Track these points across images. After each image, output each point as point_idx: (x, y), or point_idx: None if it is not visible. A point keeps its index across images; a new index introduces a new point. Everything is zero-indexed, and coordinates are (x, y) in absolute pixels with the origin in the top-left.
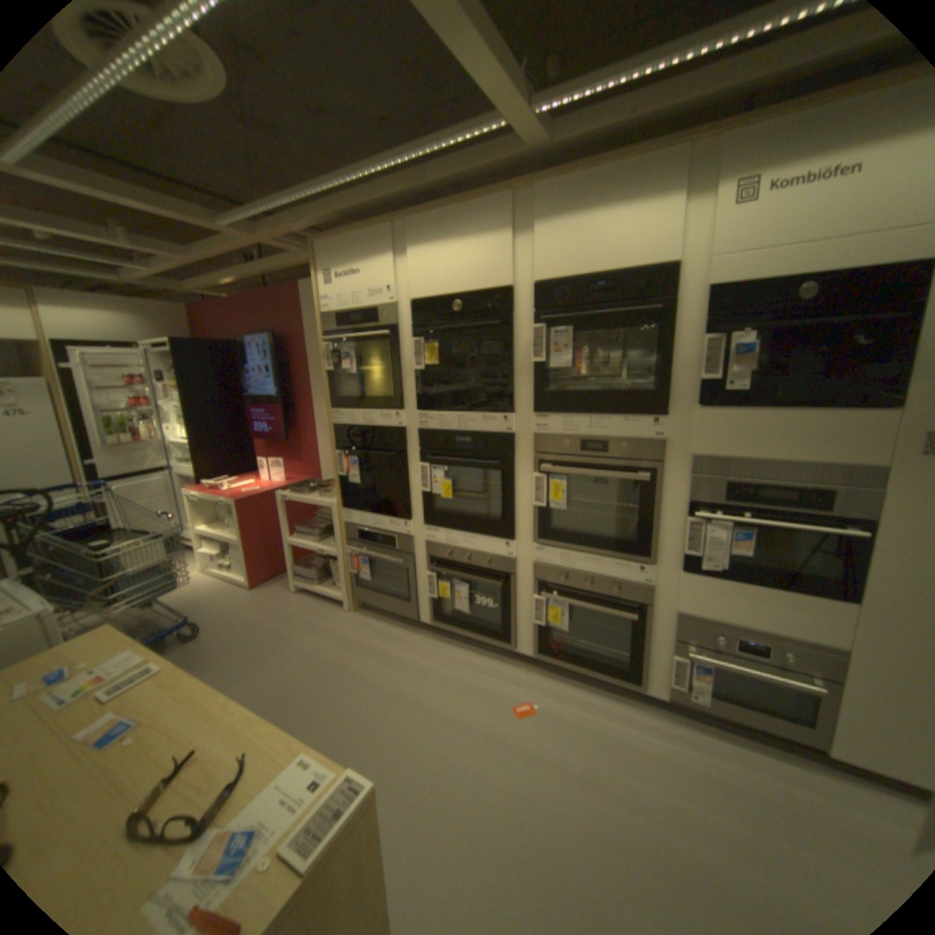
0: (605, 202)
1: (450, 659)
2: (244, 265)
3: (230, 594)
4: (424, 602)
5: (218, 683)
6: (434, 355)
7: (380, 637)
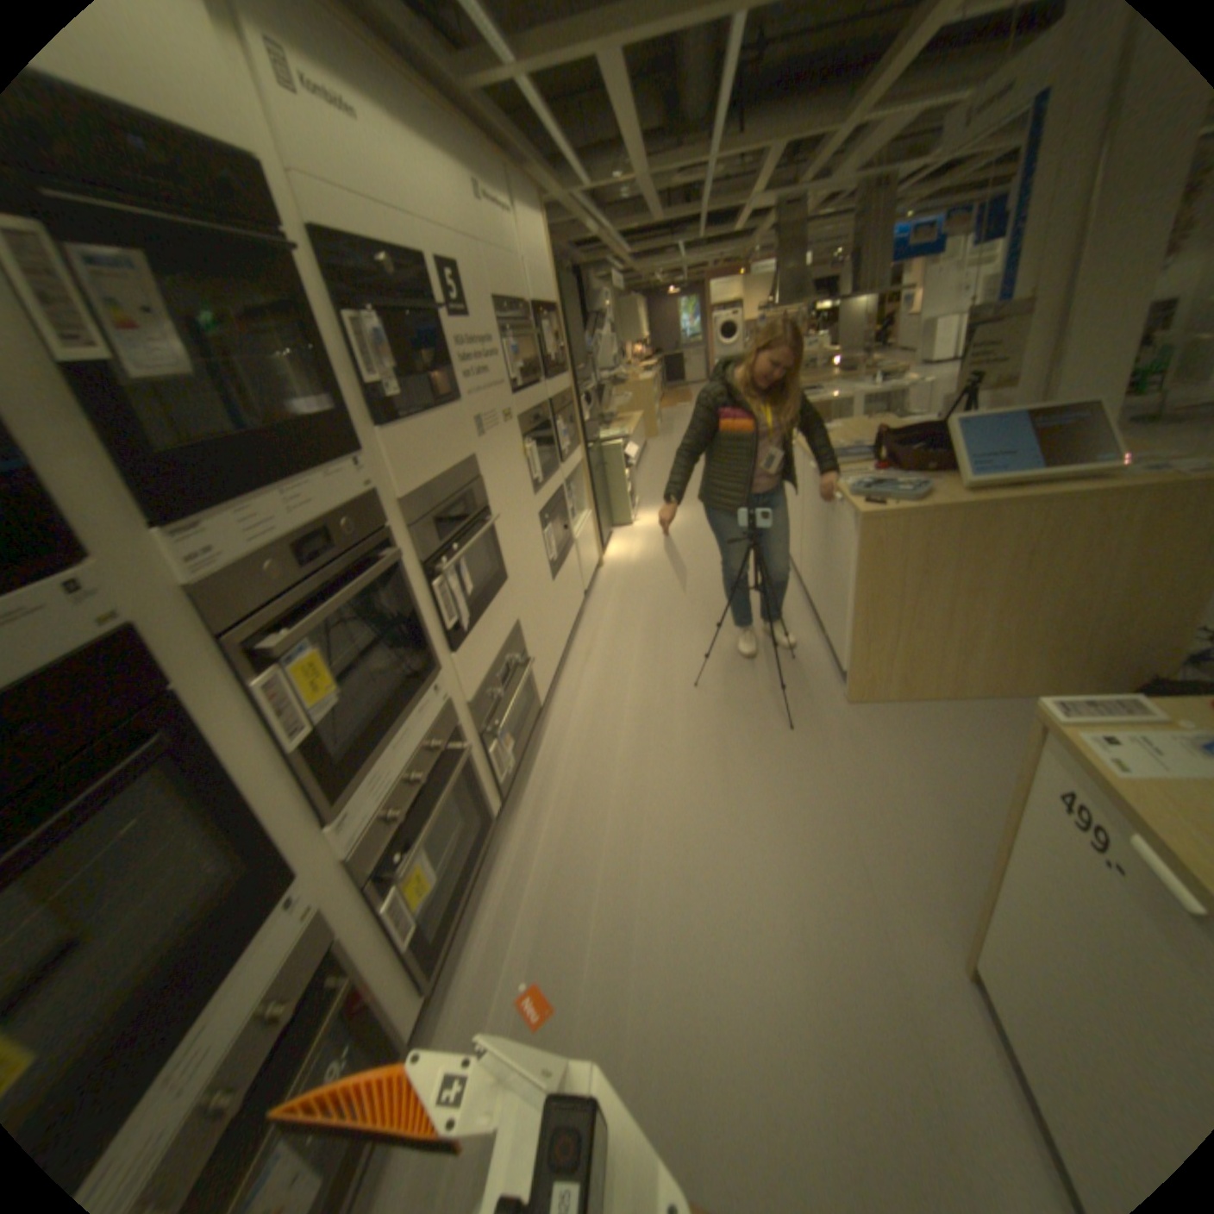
0: None
1: None
2: None
3: None
4: None
5: None
6: None
7: None
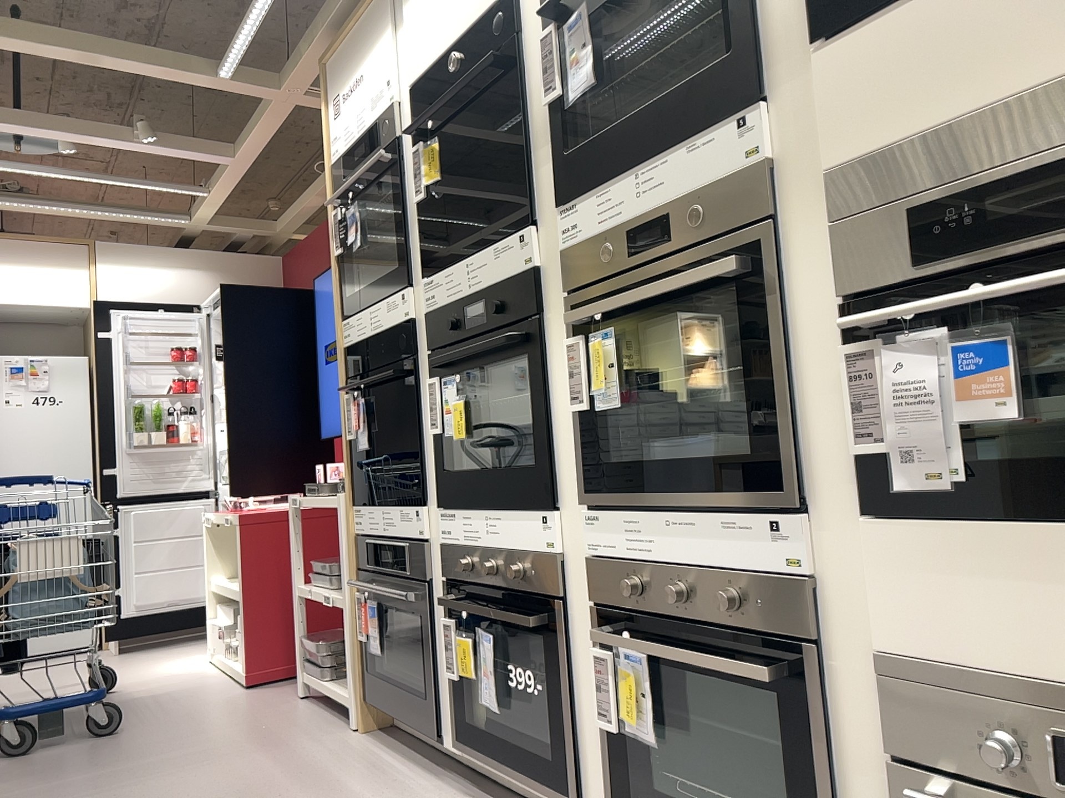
0: None
1: None
2: None
3: (220, 687)
4: (447, 692)
5: (80, 787)
6: (432, 161)
7: (371, 770)
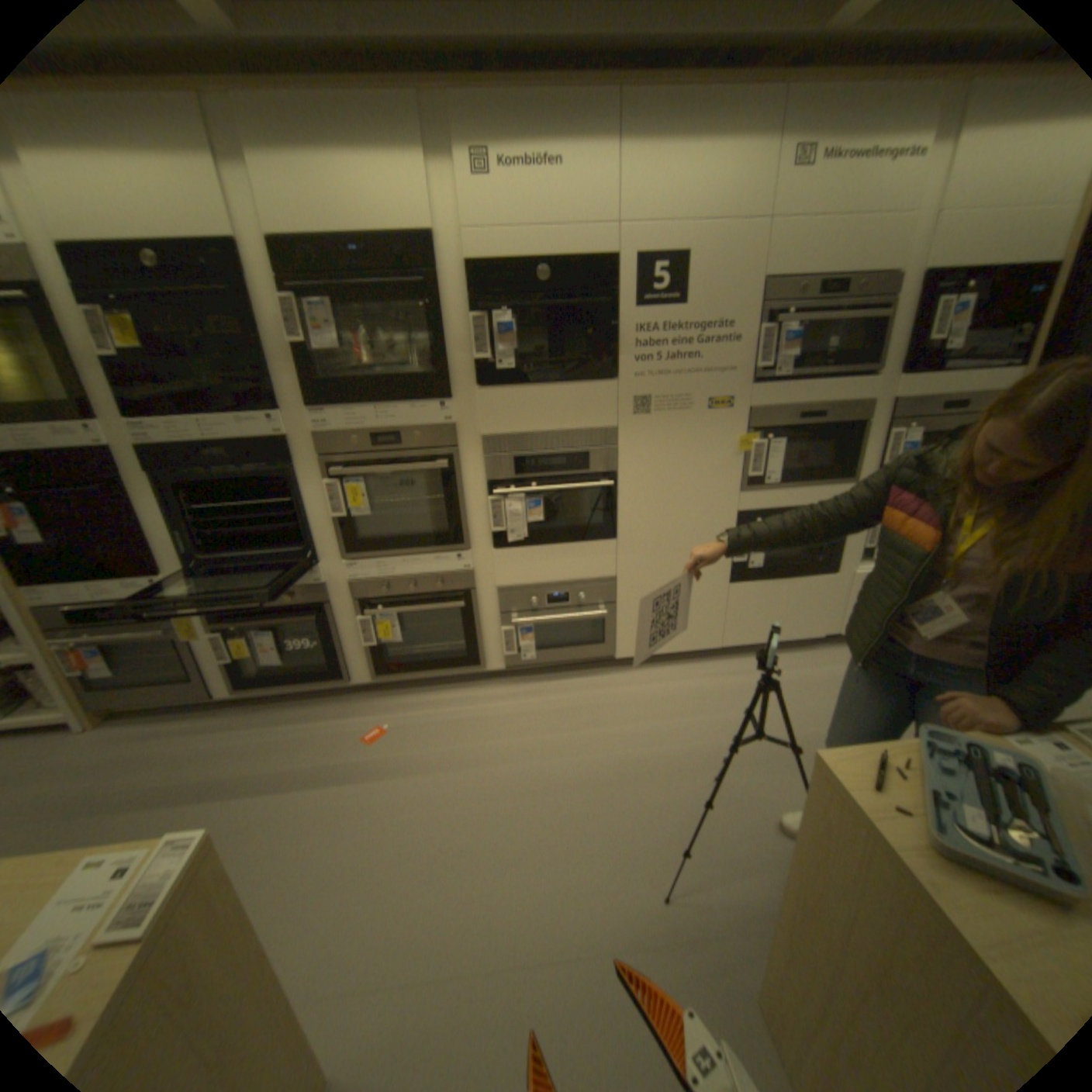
0: (335, 145)
1: (268, 725)
2: None
3: None
4: (211, 675)
5: None
6: (128, 335)
7: (152, 742)
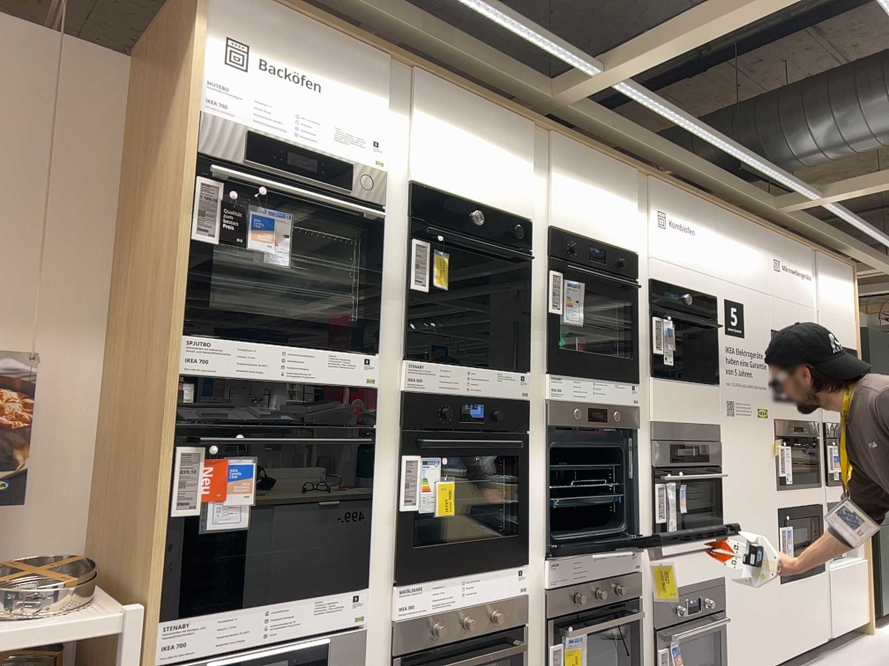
0: (592, 187)
1: None
2: None
3: None
4: None
5: None
6: (446, 274)
7: None
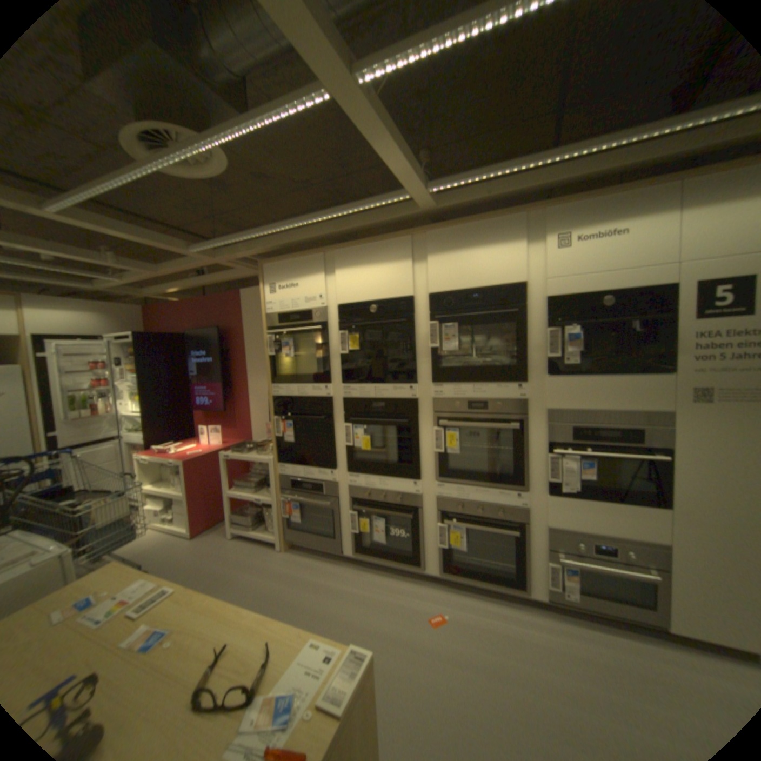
0: (474, 245)
1: (370, 584)
2: (196, 278)
3: (172, 545)
4: (346, 537)
5: None
6: (355, 343)
7: (309, 571)
